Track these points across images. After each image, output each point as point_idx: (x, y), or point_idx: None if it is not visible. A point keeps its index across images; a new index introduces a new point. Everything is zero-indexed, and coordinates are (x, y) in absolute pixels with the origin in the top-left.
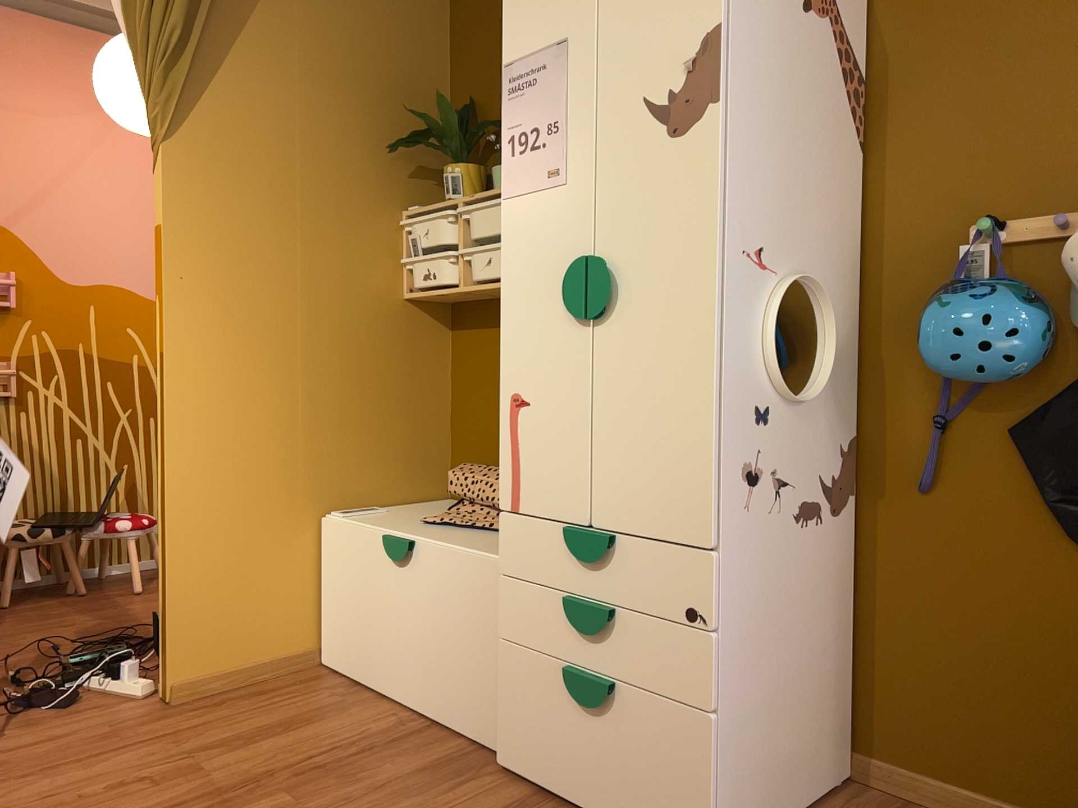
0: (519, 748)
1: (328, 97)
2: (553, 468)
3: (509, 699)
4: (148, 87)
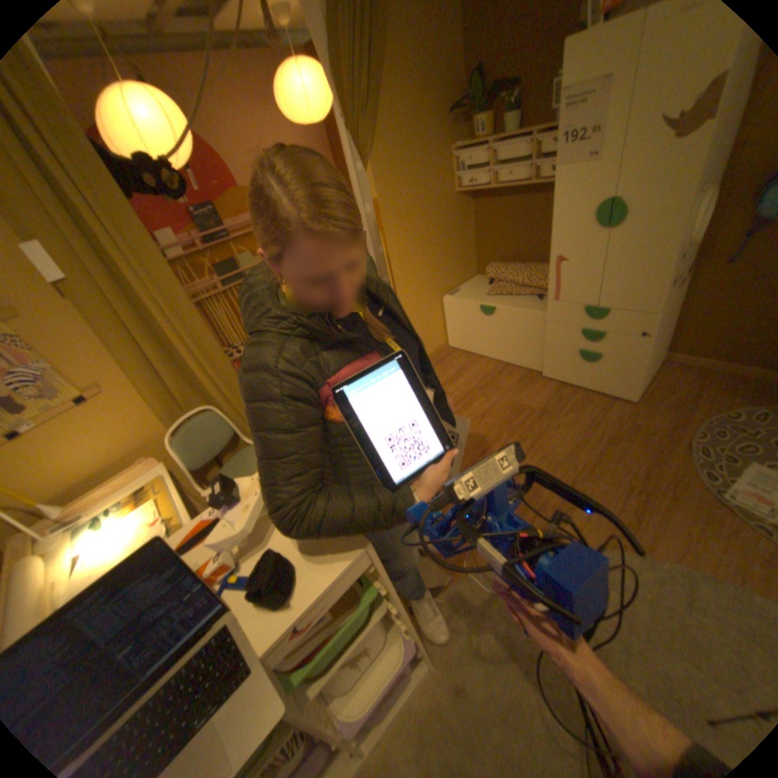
0: (554, 371)
1: (417, 93)
2: (578, 284)
3: (549, 358)
4: (354, 129)
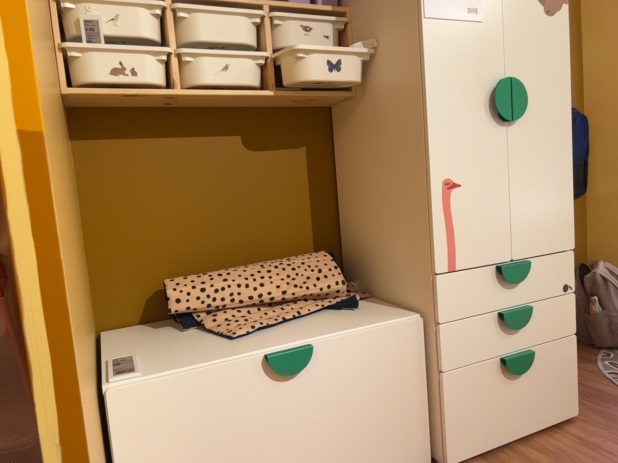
0: (468, 439)
1: None
2: (485, 228)
3: (457, 412)
4: None
